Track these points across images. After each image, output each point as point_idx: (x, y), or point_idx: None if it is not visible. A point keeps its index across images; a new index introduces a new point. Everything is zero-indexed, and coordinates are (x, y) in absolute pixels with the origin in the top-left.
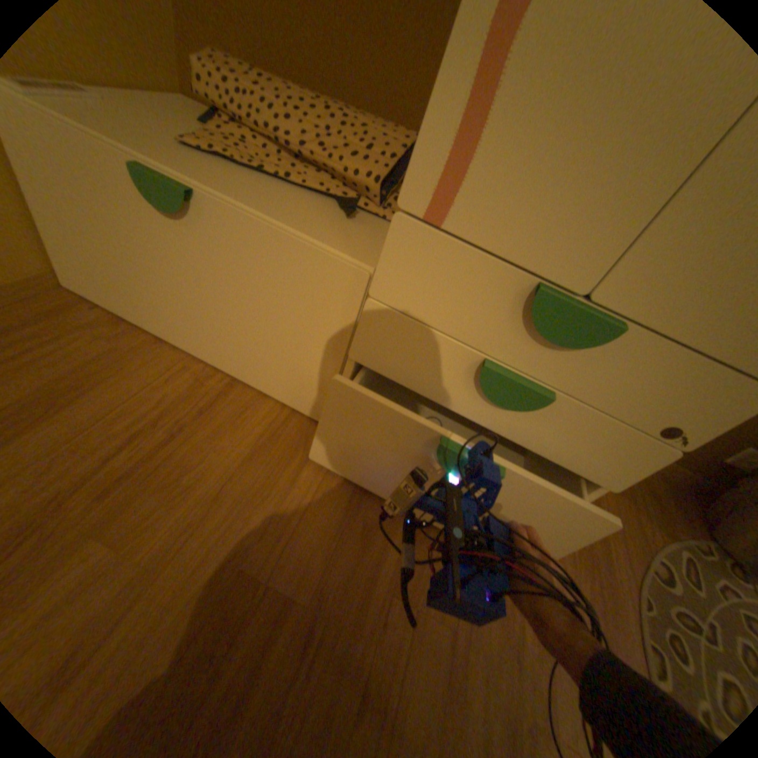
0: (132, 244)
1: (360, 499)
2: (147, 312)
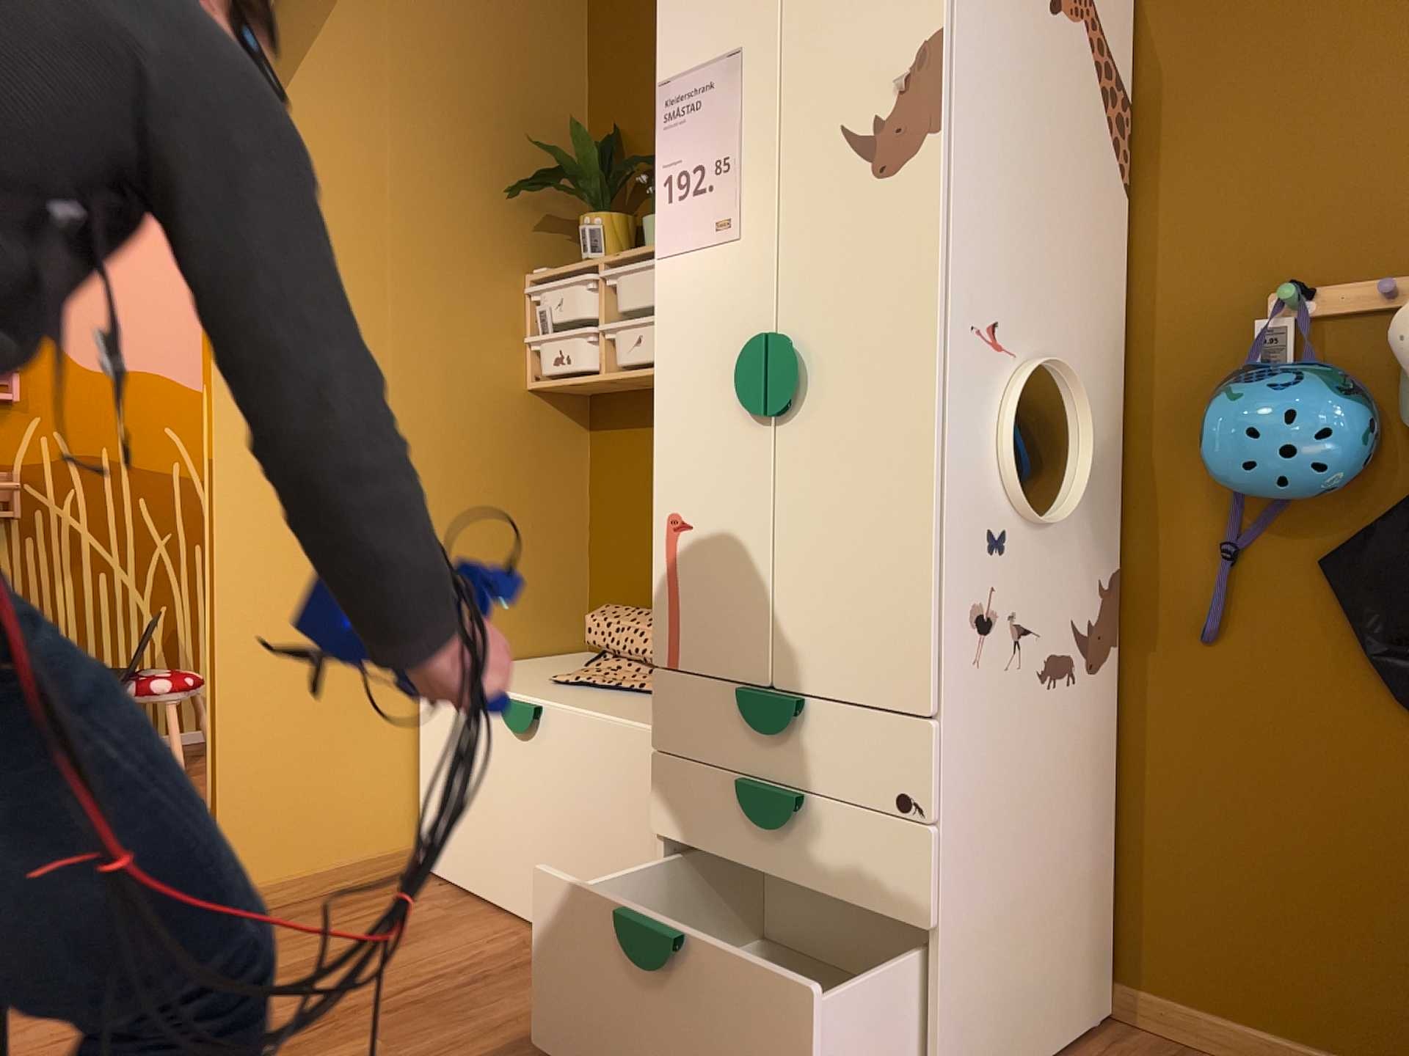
0: (488, 782)
1: None
2: (488, 871)
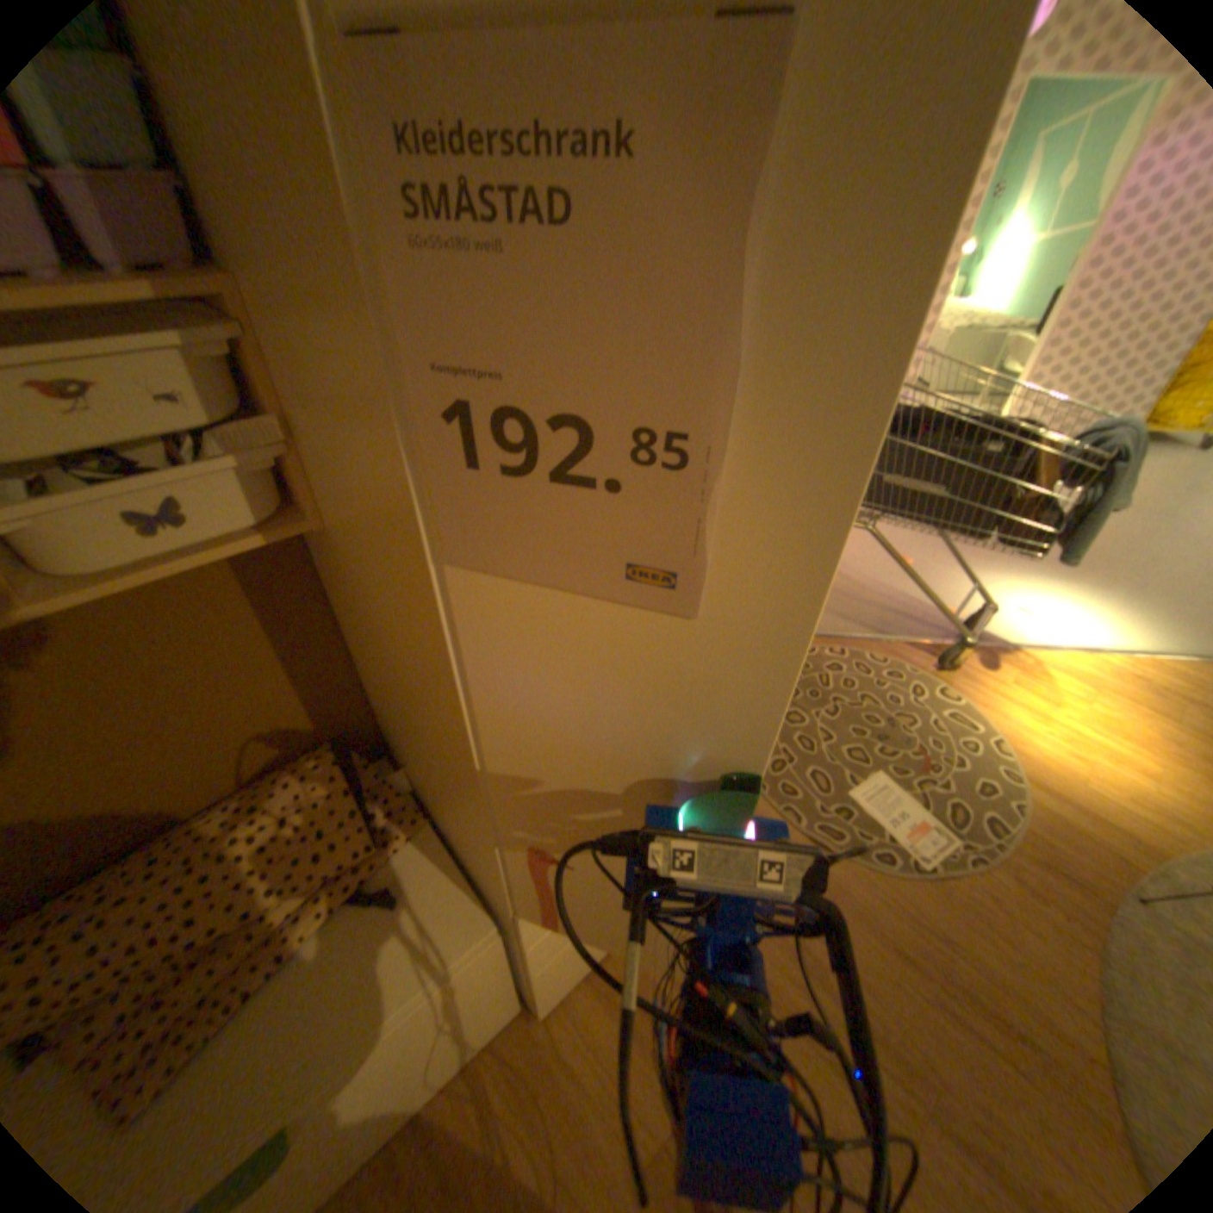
0: None
1: (614, 1007)
2: None
